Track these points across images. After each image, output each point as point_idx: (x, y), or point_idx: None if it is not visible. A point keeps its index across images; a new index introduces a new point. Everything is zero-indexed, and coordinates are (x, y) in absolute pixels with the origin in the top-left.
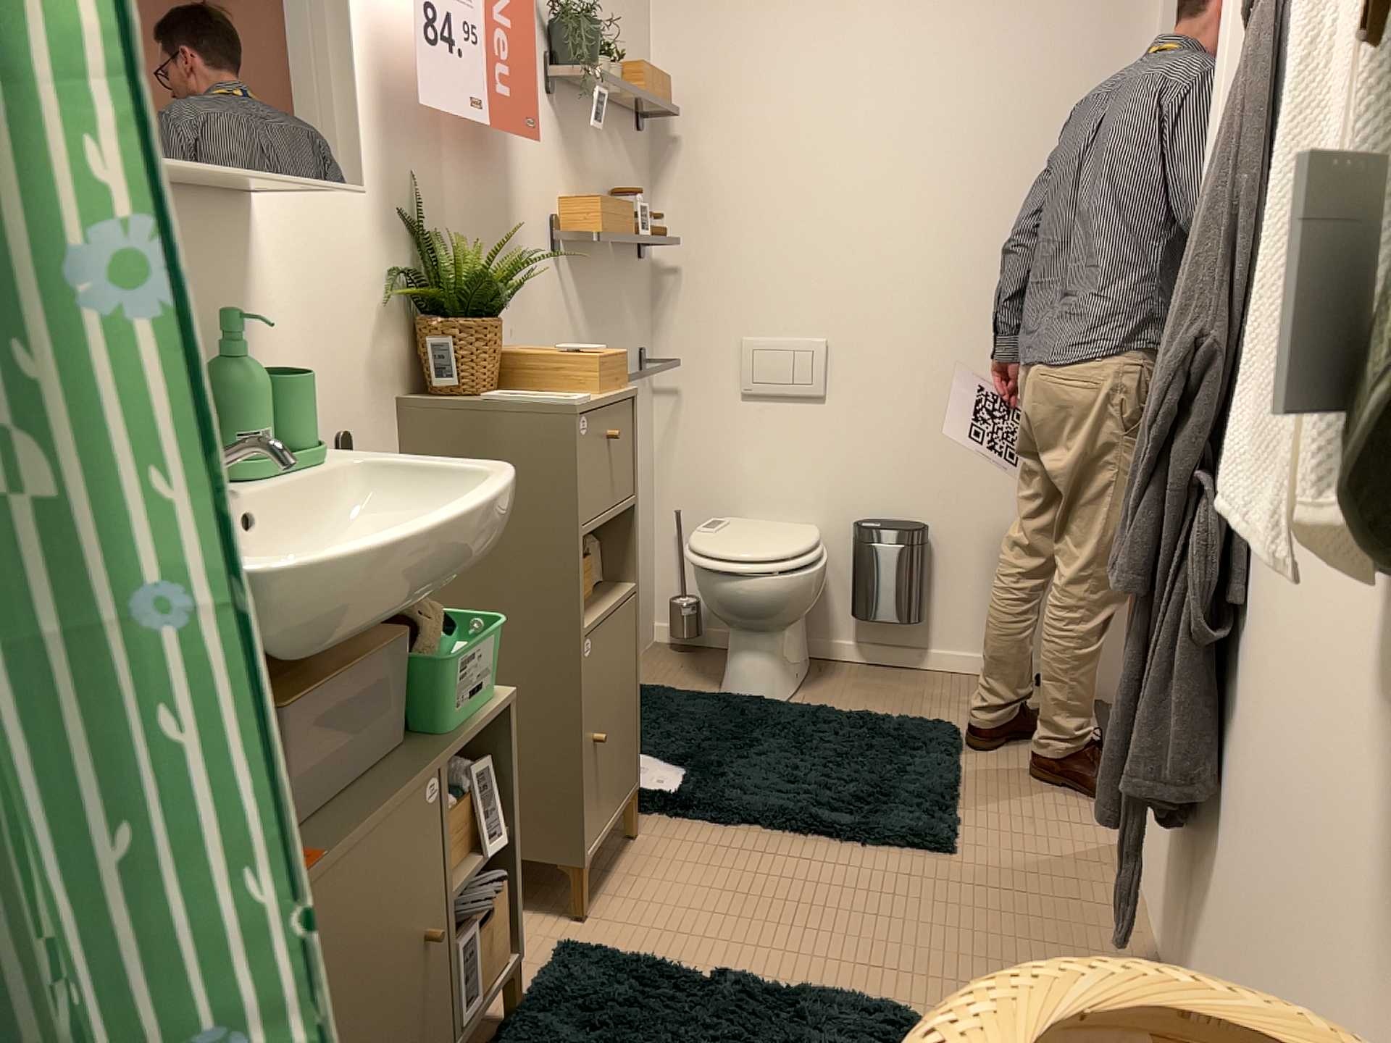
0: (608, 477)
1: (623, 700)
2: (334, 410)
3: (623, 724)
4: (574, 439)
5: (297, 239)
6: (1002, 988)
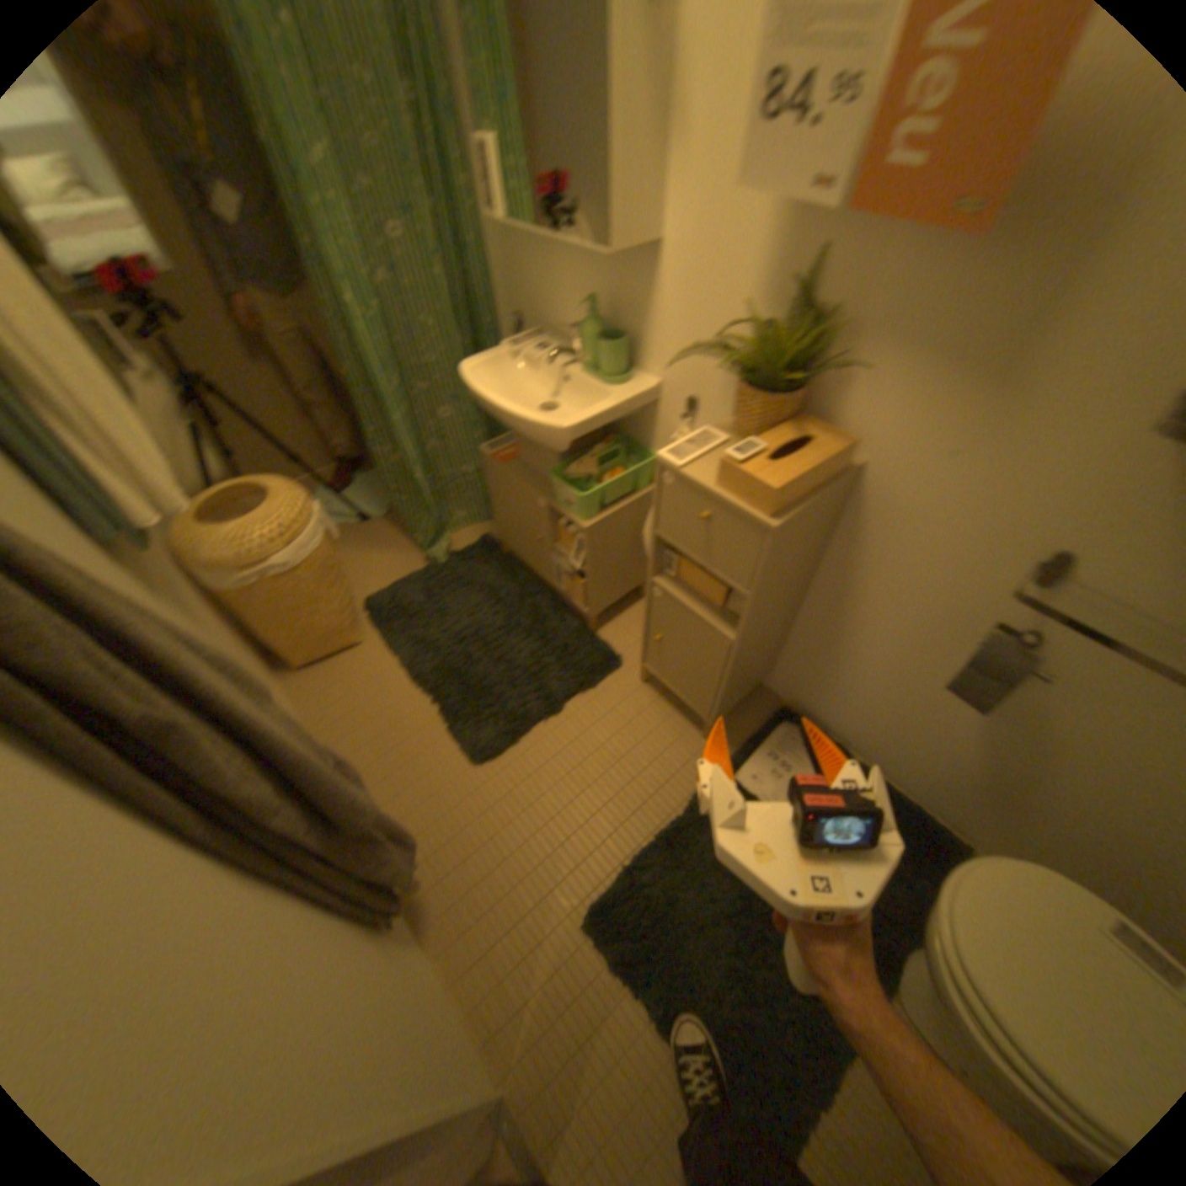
0: (702, 536)
1: (697, 662)
2: (690, 377)
3: (695, 672)
4: (660, 475)
5: (684, 267)
6: (282, 496)
